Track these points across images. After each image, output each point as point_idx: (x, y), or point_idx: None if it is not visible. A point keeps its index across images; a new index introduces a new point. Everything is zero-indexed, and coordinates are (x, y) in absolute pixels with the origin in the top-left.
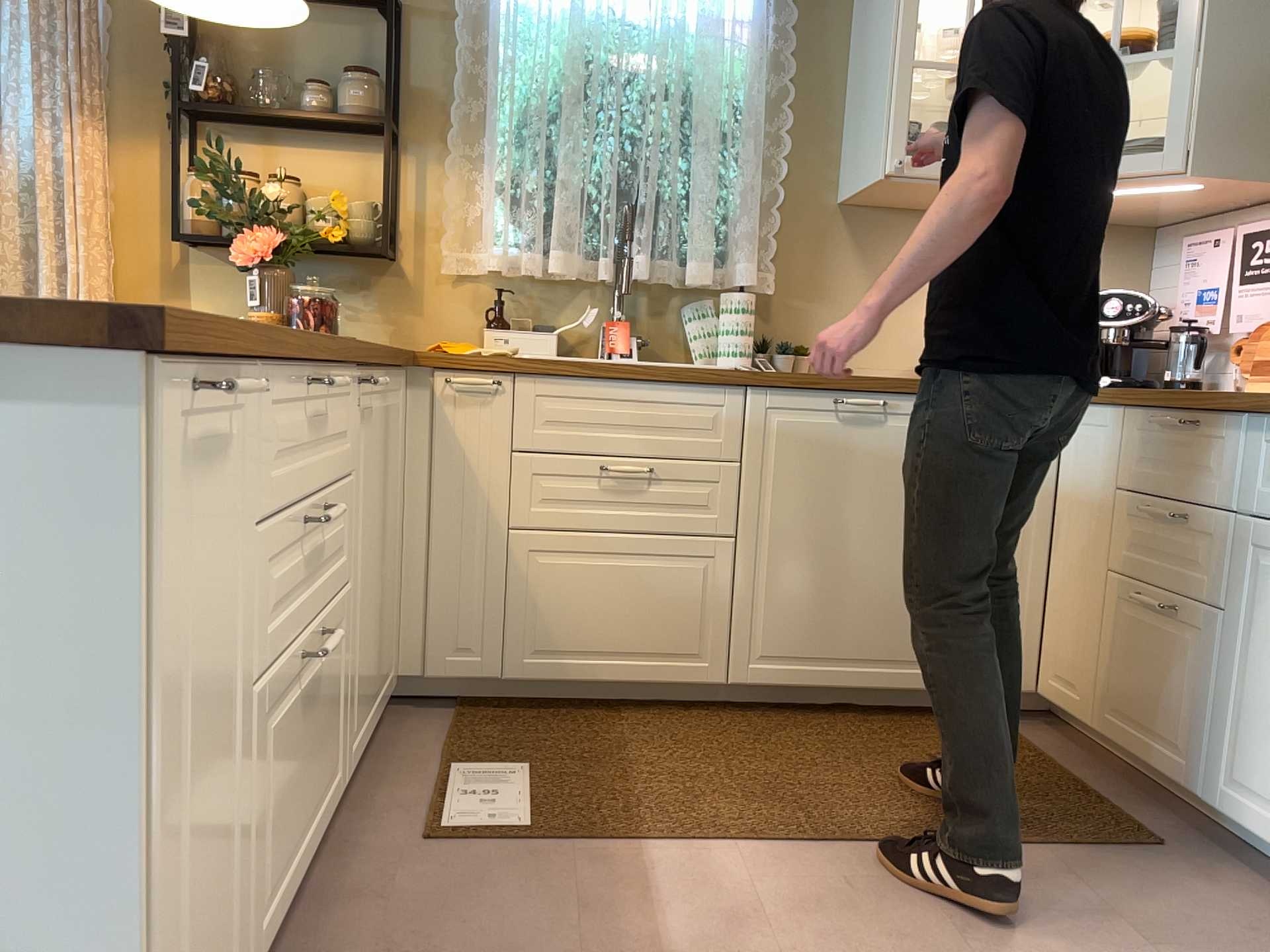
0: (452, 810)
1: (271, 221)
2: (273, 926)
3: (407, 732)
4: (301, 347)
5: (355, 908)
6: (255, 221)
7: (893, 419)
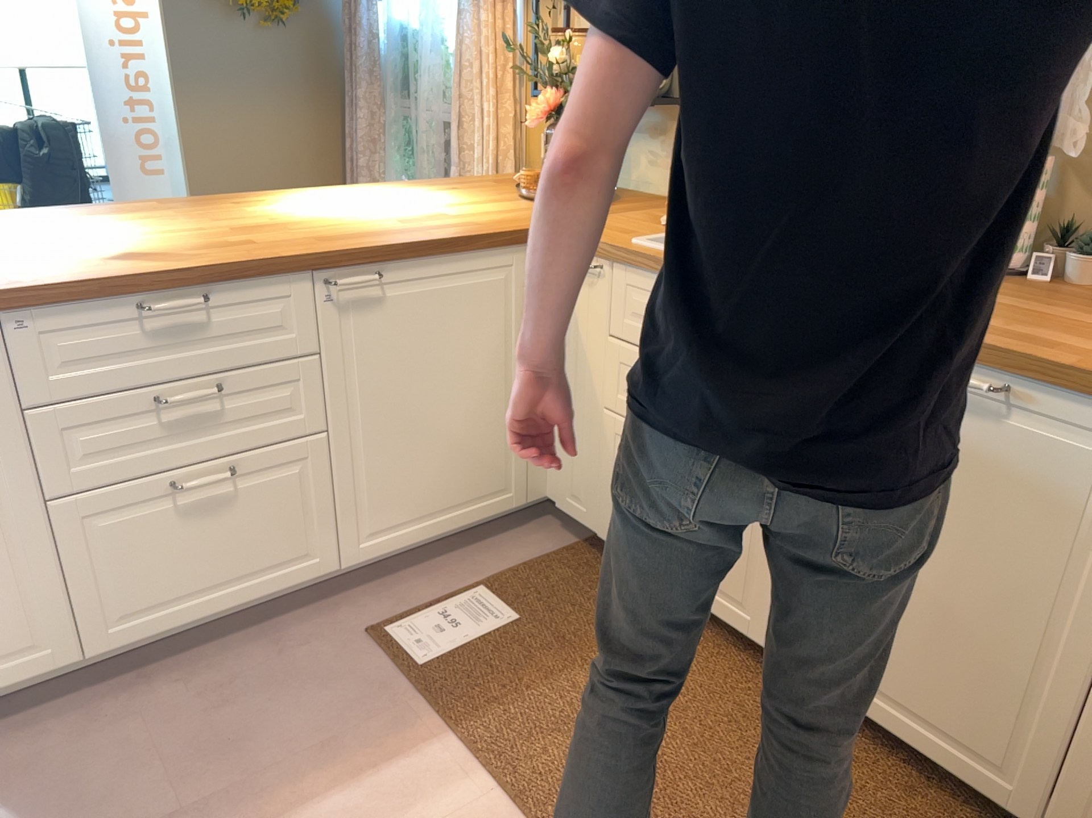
0: (417, 620)
1: (552, 83)
2: (165, 630)
3: (517, 543)
4: (121, 283)
5: (270, 648)
6: (550, 82)
7: (1017, 418)
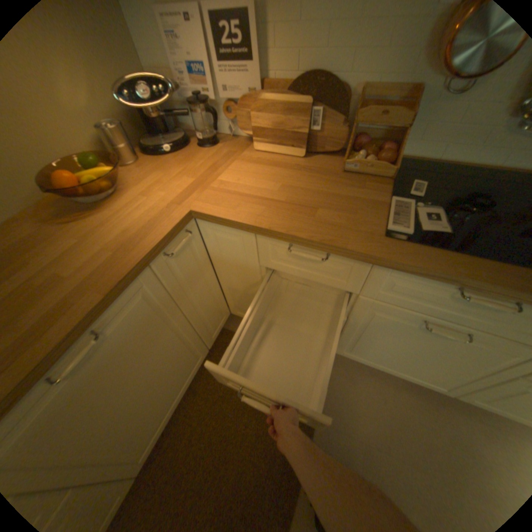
0: None
1: None
2: None
3: None
4: None
5: None
6: None
7: (107, 330)
